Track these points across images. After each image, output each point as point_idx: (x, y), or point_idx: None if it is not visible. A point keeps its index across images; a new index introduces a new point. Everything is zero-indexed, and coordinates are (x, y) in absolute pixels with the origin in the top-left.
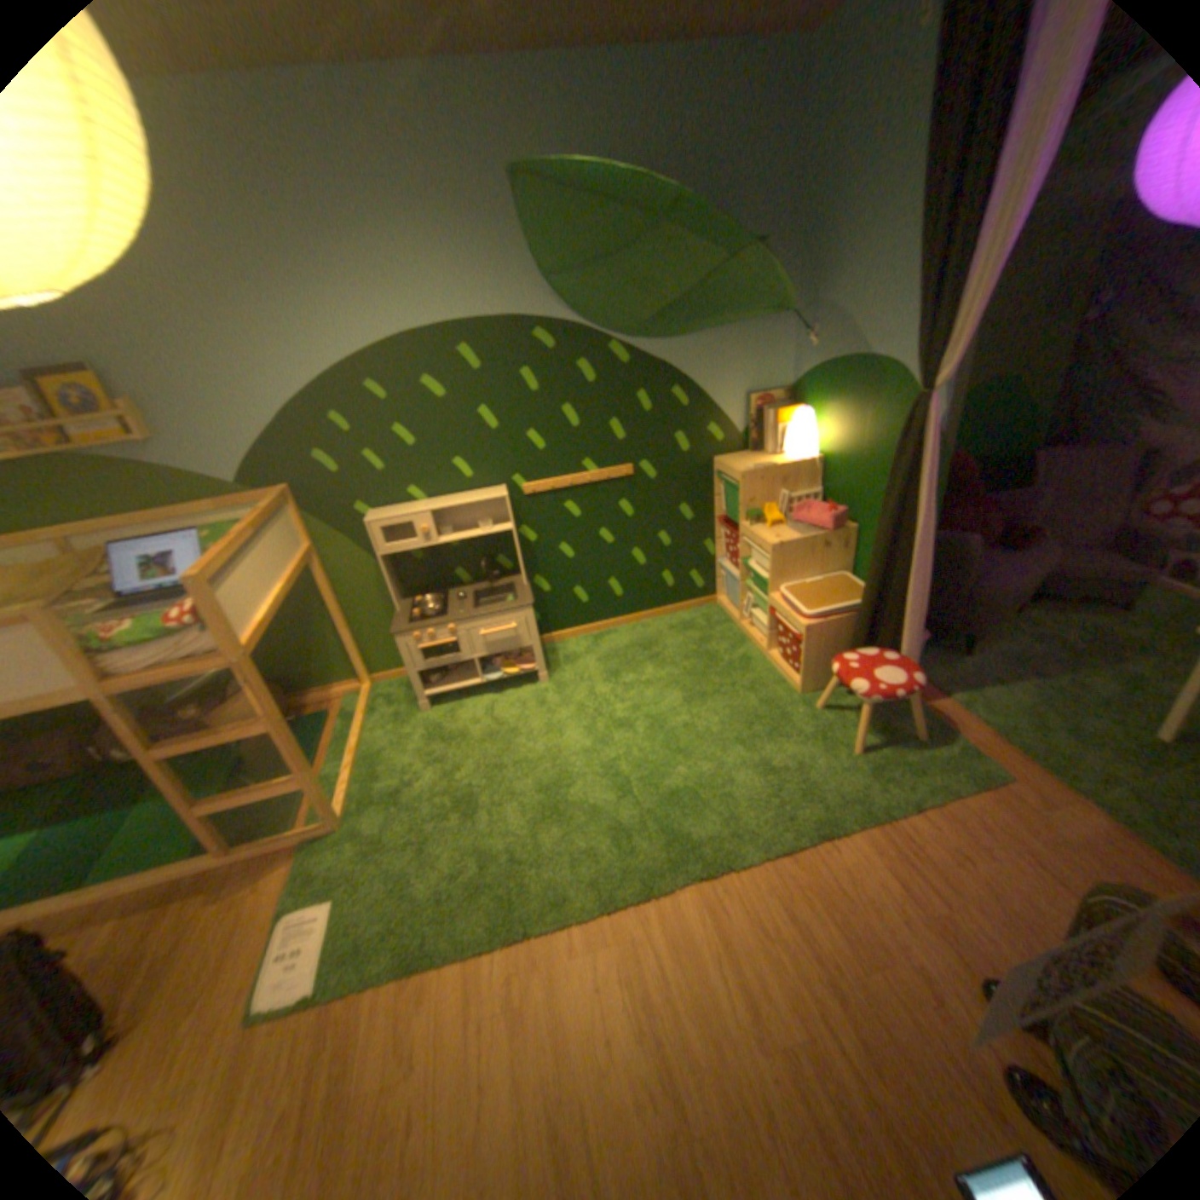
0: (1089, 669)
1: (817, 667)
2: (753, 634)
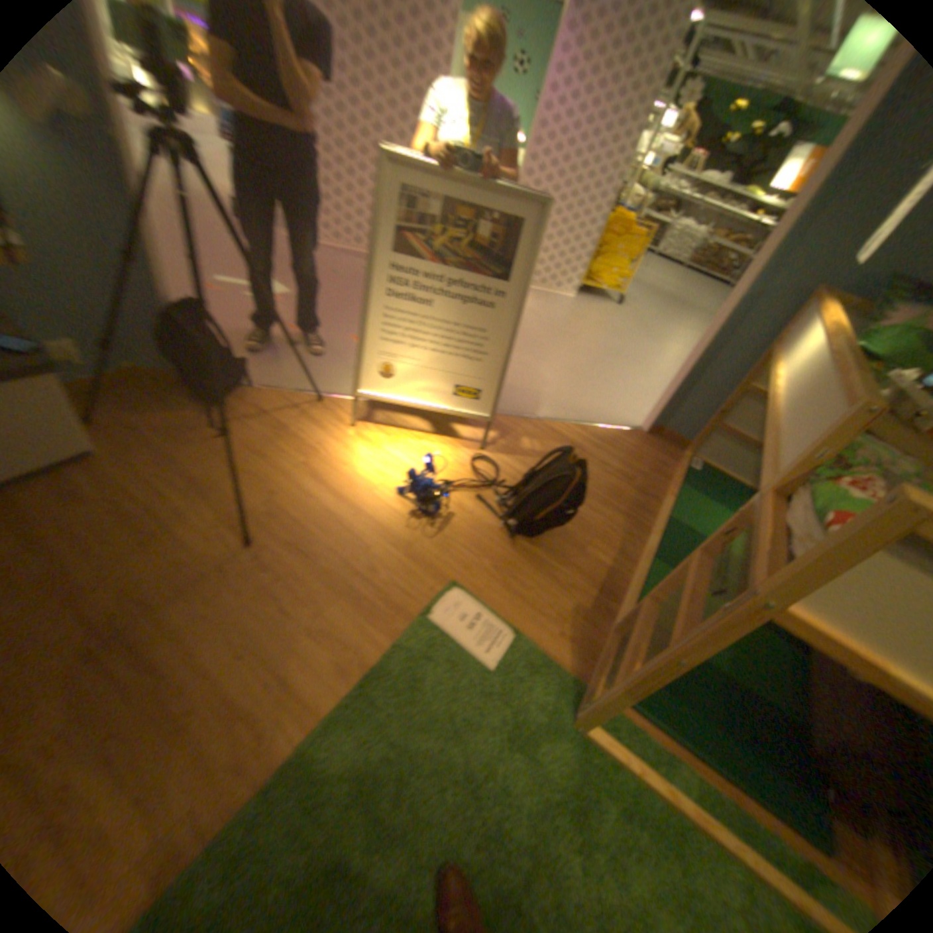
0: None
1: None
2: None
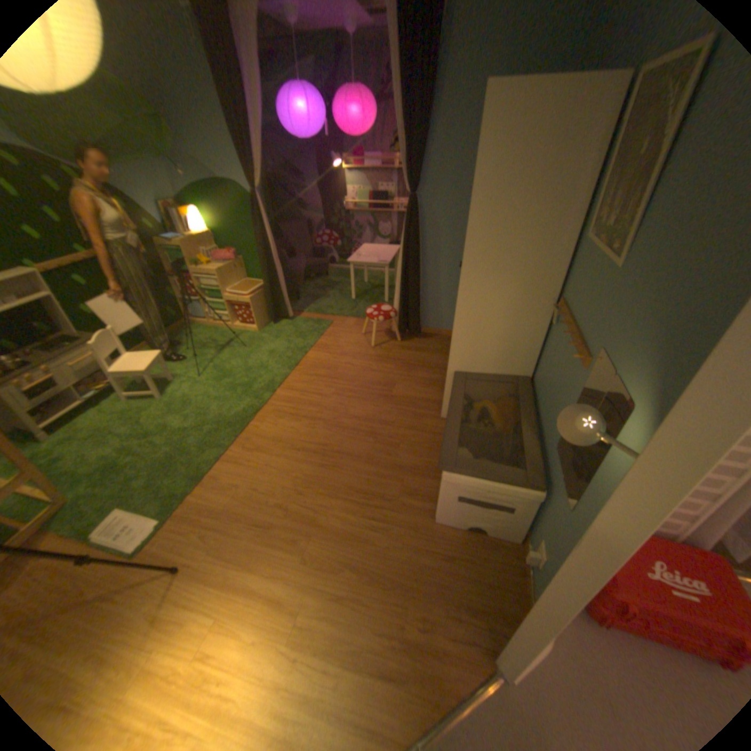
0: (330, 292)
1: (260, 317)
2: (220, 323)
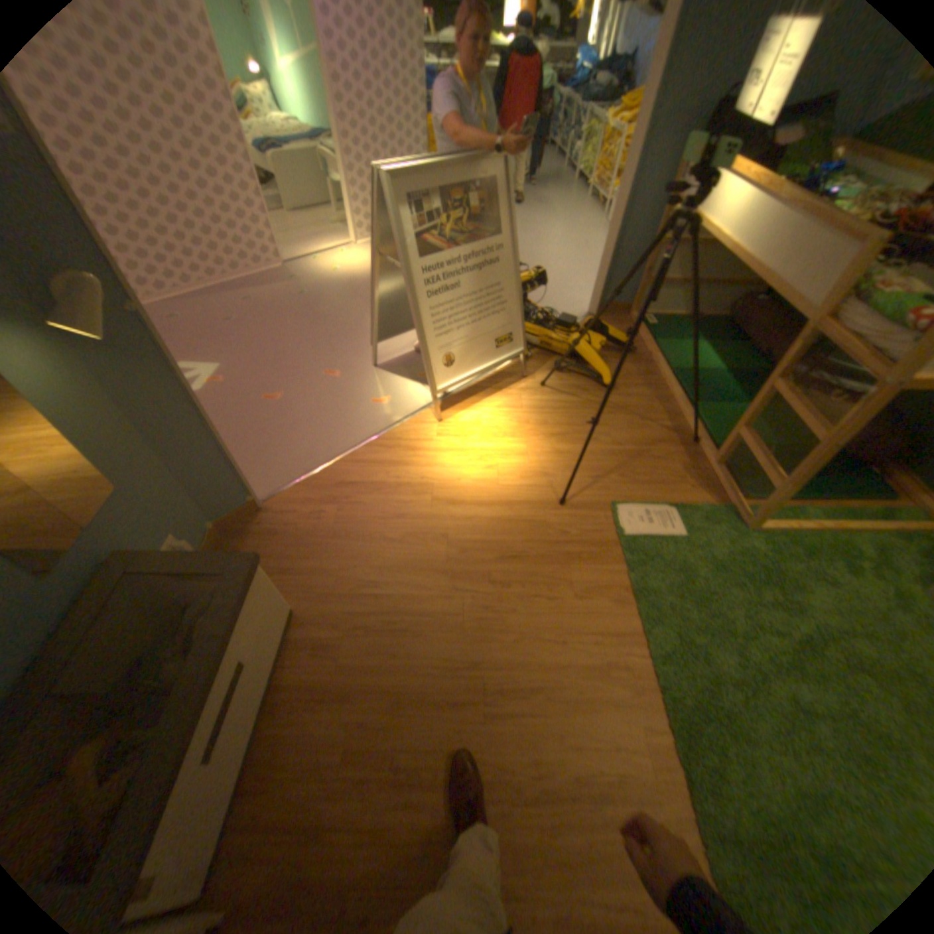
0: None
1: None
2: None
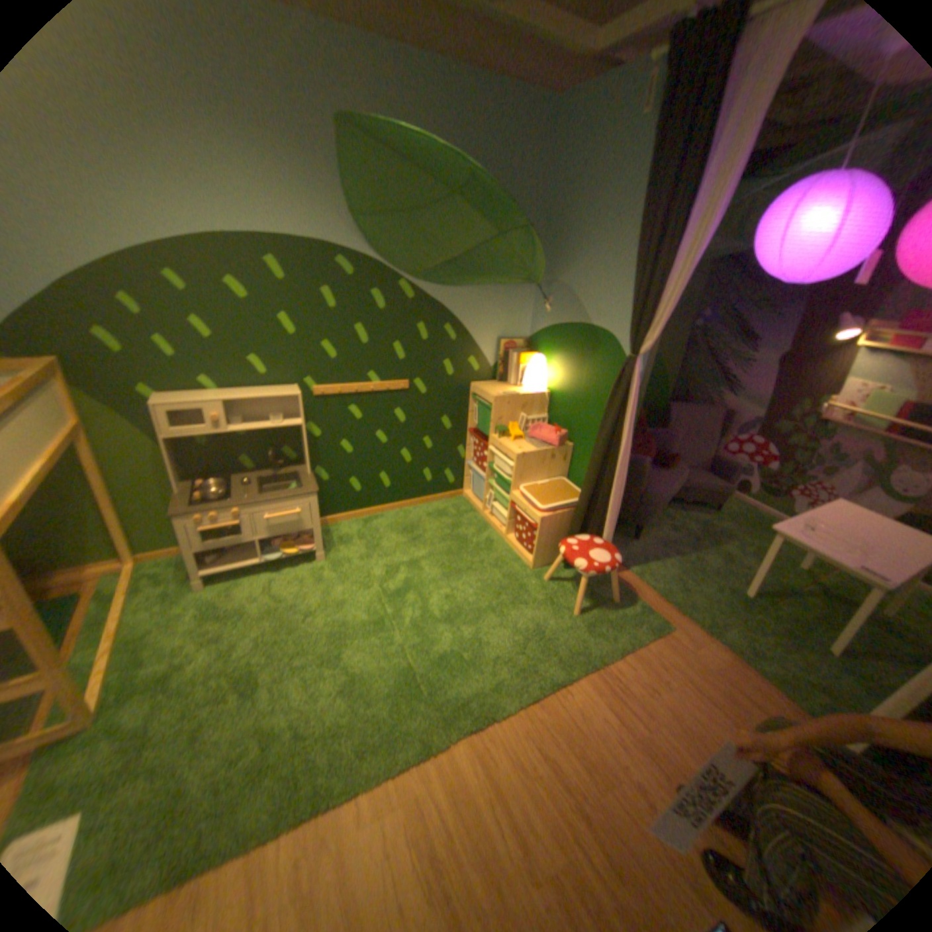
0: (705, 549)
1: (545, 549)
2: (493, 521)
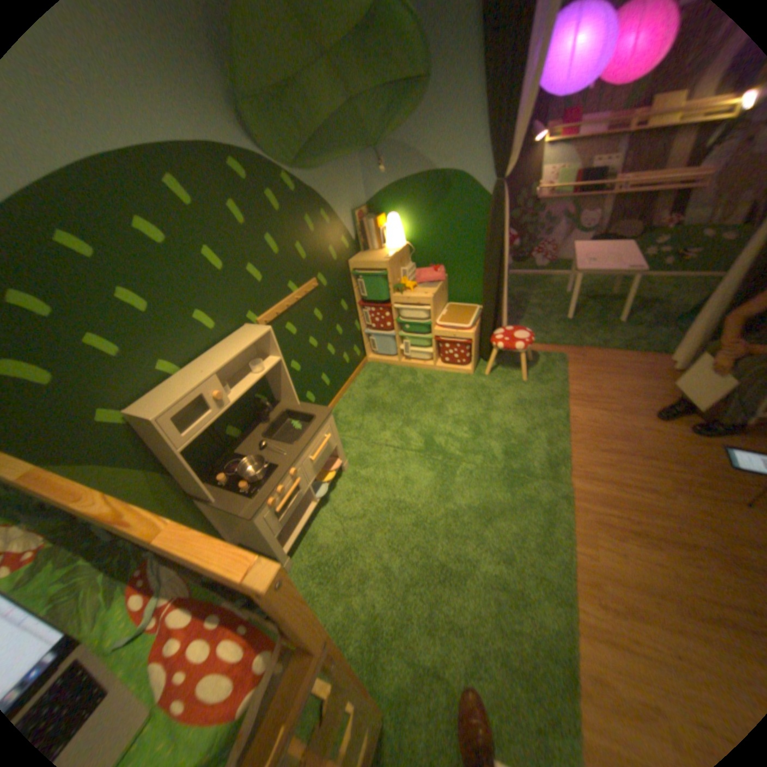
0: (523, 308)
1: (474, 354)
2: (414, 362)
